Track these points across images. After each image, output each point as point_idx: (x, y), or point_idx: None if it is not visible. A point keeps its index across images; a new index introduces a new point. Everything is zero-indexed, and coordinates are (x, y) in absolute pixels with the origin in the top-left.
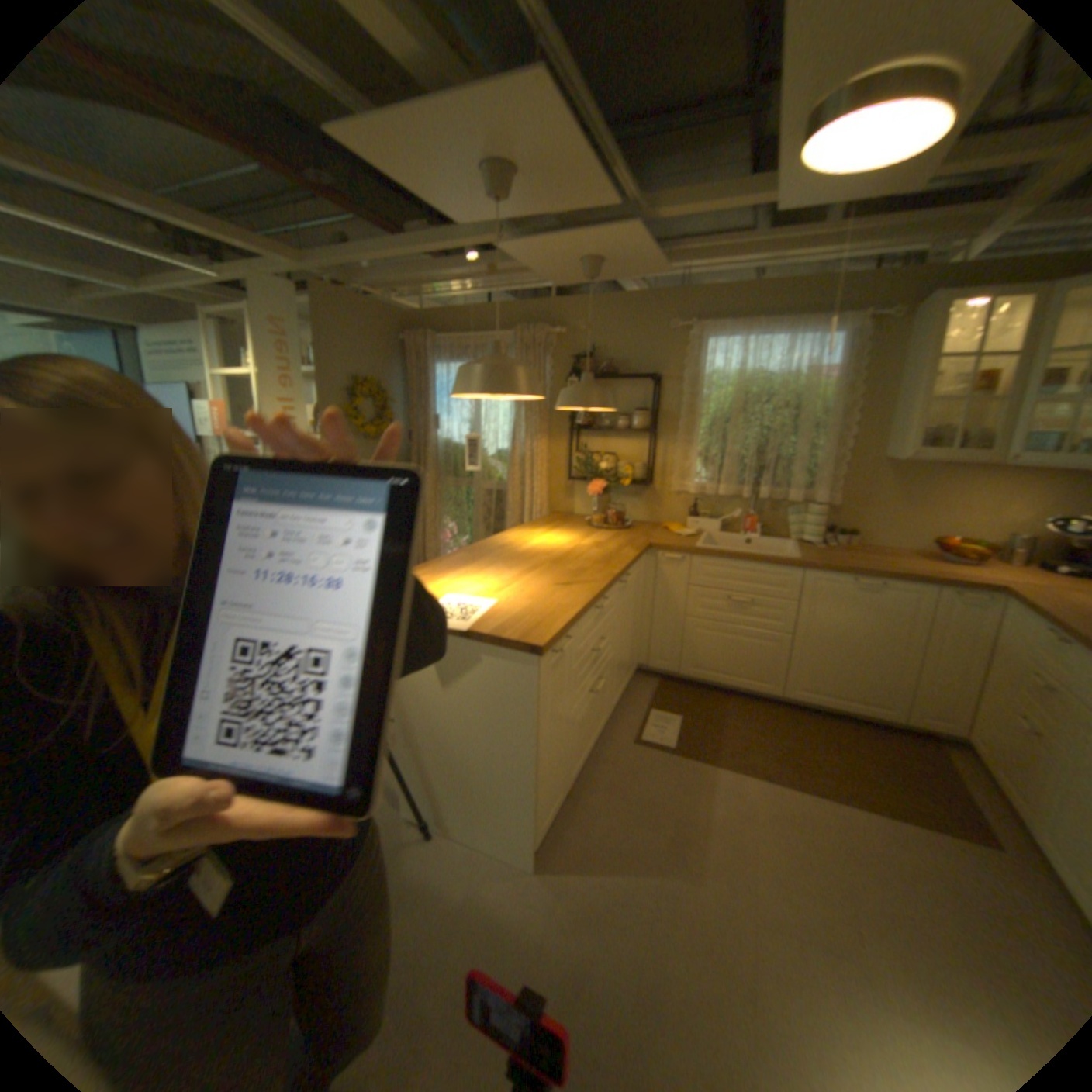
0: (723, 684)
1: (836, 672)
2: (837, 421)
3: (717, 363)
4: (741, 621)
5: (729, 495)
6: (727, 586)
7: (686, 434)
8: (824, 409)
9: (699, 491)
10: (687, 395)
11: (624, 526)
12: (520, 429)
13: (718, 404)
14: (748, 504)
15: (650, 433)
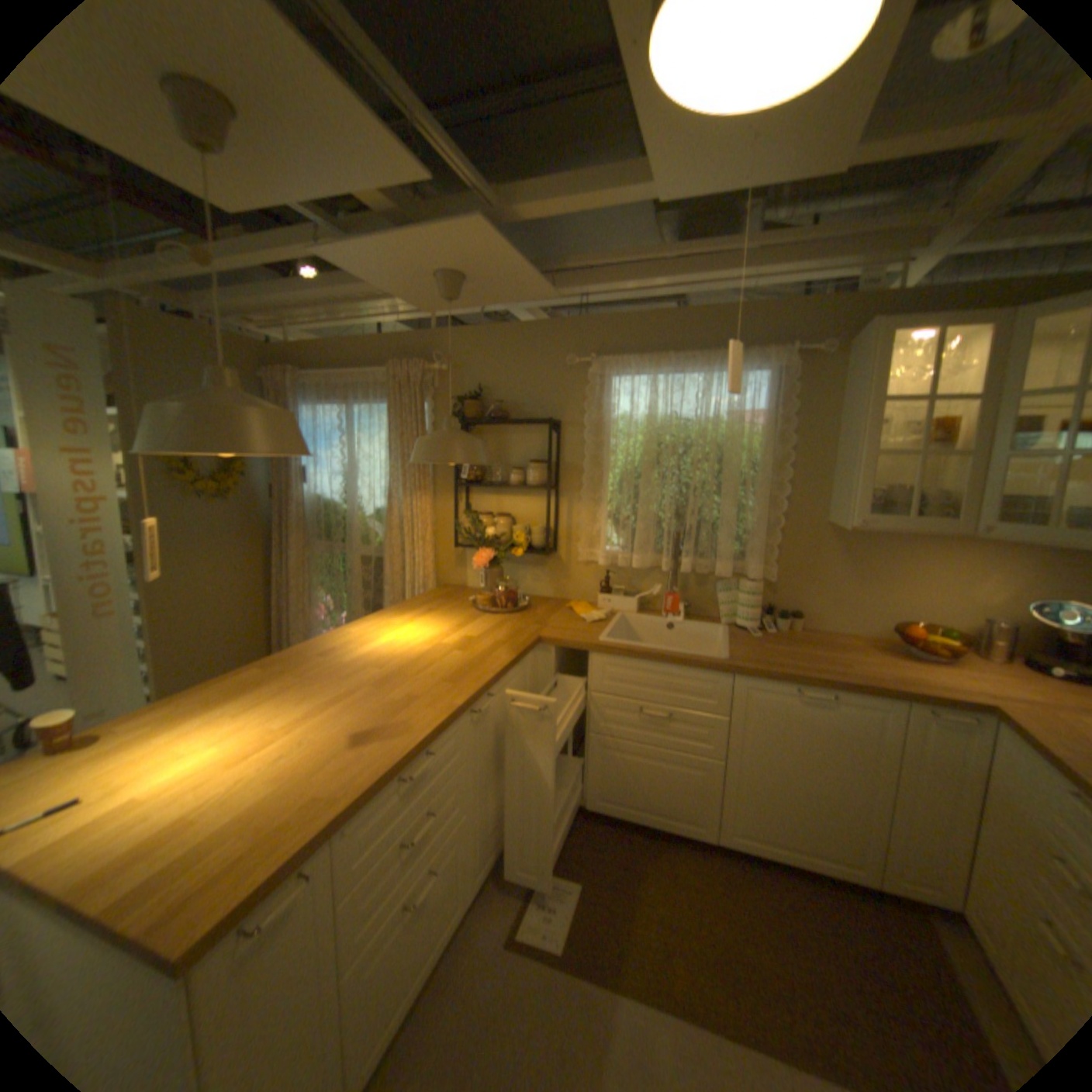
0: (641, 825)
1: (784, 815)
2: (768, 478)
3: (624, 407)
4: (659, 742)
5: (645, 567)
6: (638, 694)
7: (592, 491)
8: (751, 463)
9: (610, 561)
10: (591, 444)
11: (516, 608)
12: (398, 484)
13: (627, 457)
14: (670, 578)
15: (551, 490)
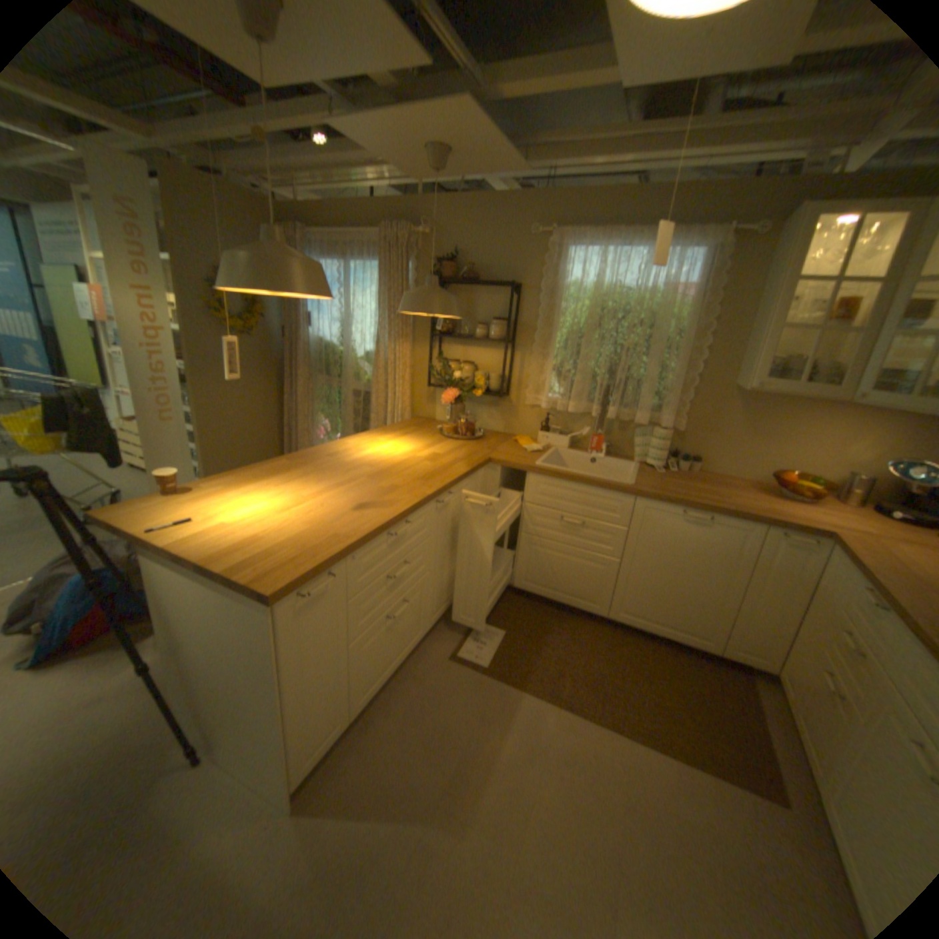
0: (553, 600)
1: (659, 600)
2: (690, 344)
3: (576, 275)
4: (572, 542)
5: (578, 412)
6: (561, 507)
7: (542, 347)
8: (677, 330)
9: (551, 406)
10: (545, 306)
11: (473, 437)
12: (384, 332)
13: (573, 318)
14: (598, 423)
15: (508, 344)
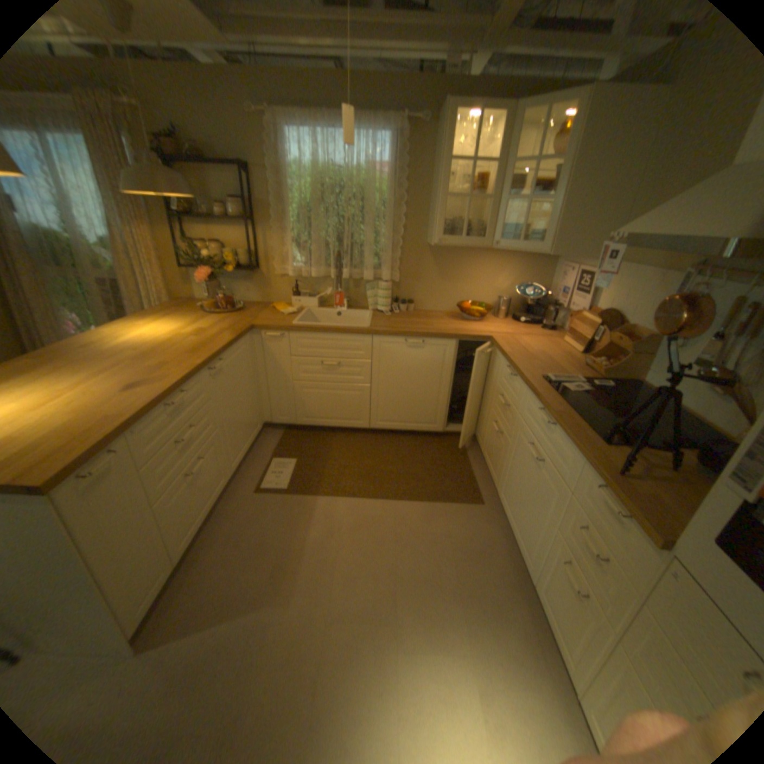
0: (329, 426)
1: (400, 405)
2: (392, 213)
3: (294, 153)
4: (334, 379)
5: (320, 276)
6: (319, 354)
7: (279, 222)
8: (381, 201)
9: (298, 274)
10: (273, 183)
11: (234, 309)
12: (113, 214)
13: (300, 194)
14: (338, 283)
15: (248, 221)
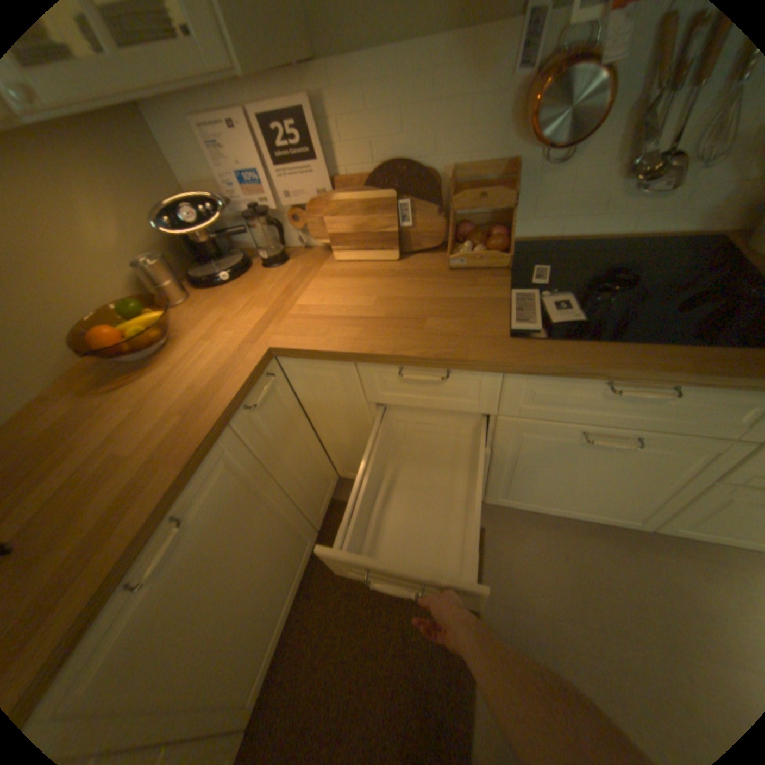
0: None
1: (253, 626)
2: None
3: None
4: None
5: None
6: None
7: None
8: None
9: None
10: None
11: None
12: None
13: None
14: None
15: None
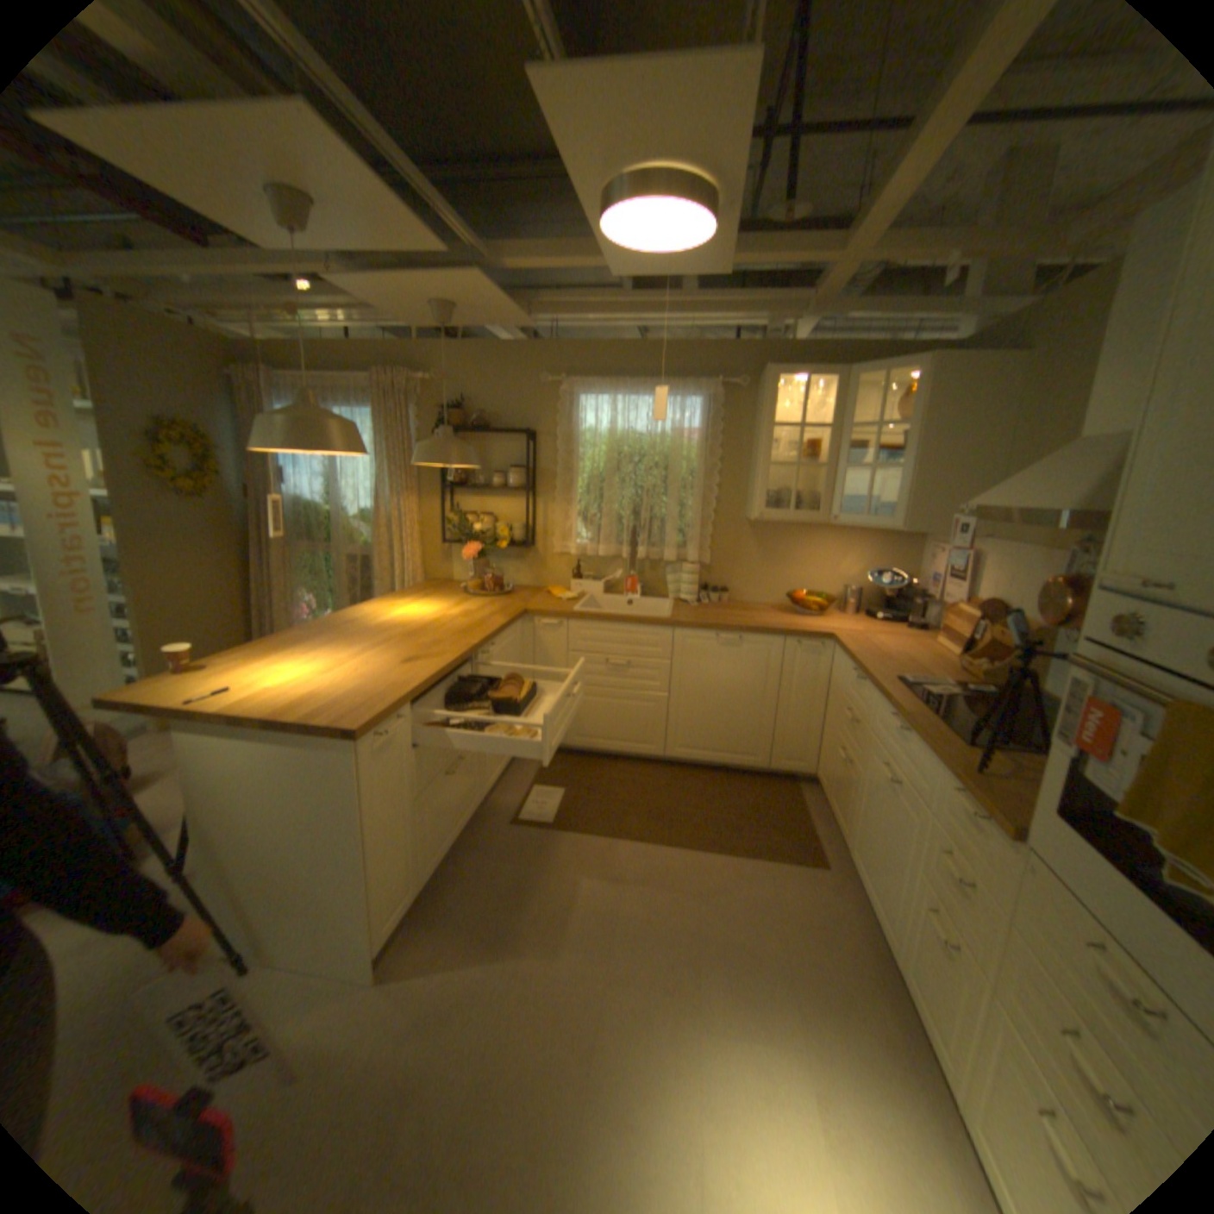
0: (608, 750)
1: (707, 726)
2: (701, 483)
3: (589, 422)
4: (620, 684)
5: (608, 556)
6: (604, 650)
7: (564, 494)
8: (688, 471)
9: (581, 553)
10: (562, 453)
11: (502, 592)
12: (384, 486)
13: (592, 464)
14: (629, 566)
15: (528, 493)
